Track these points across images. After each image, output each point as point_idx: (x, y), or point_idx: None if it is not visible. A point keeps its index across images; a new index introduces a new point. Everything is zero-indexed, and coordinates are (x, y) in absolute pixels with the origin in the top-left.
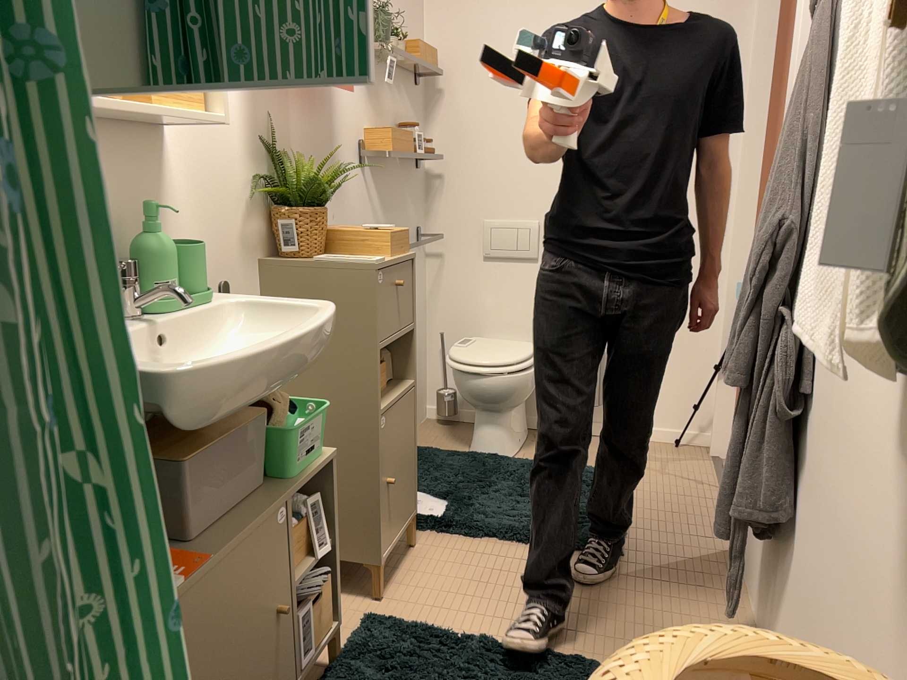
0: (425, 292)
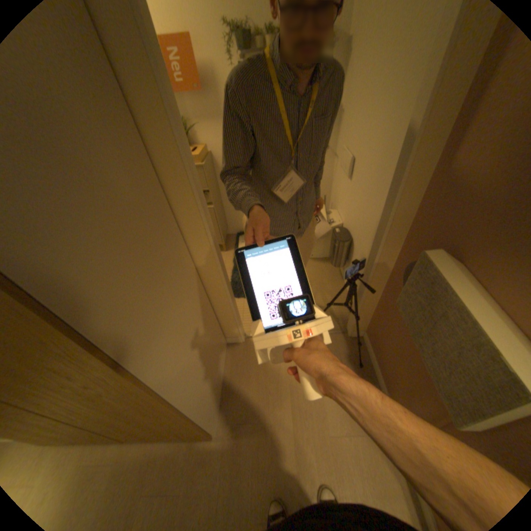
0: (328, 172)
